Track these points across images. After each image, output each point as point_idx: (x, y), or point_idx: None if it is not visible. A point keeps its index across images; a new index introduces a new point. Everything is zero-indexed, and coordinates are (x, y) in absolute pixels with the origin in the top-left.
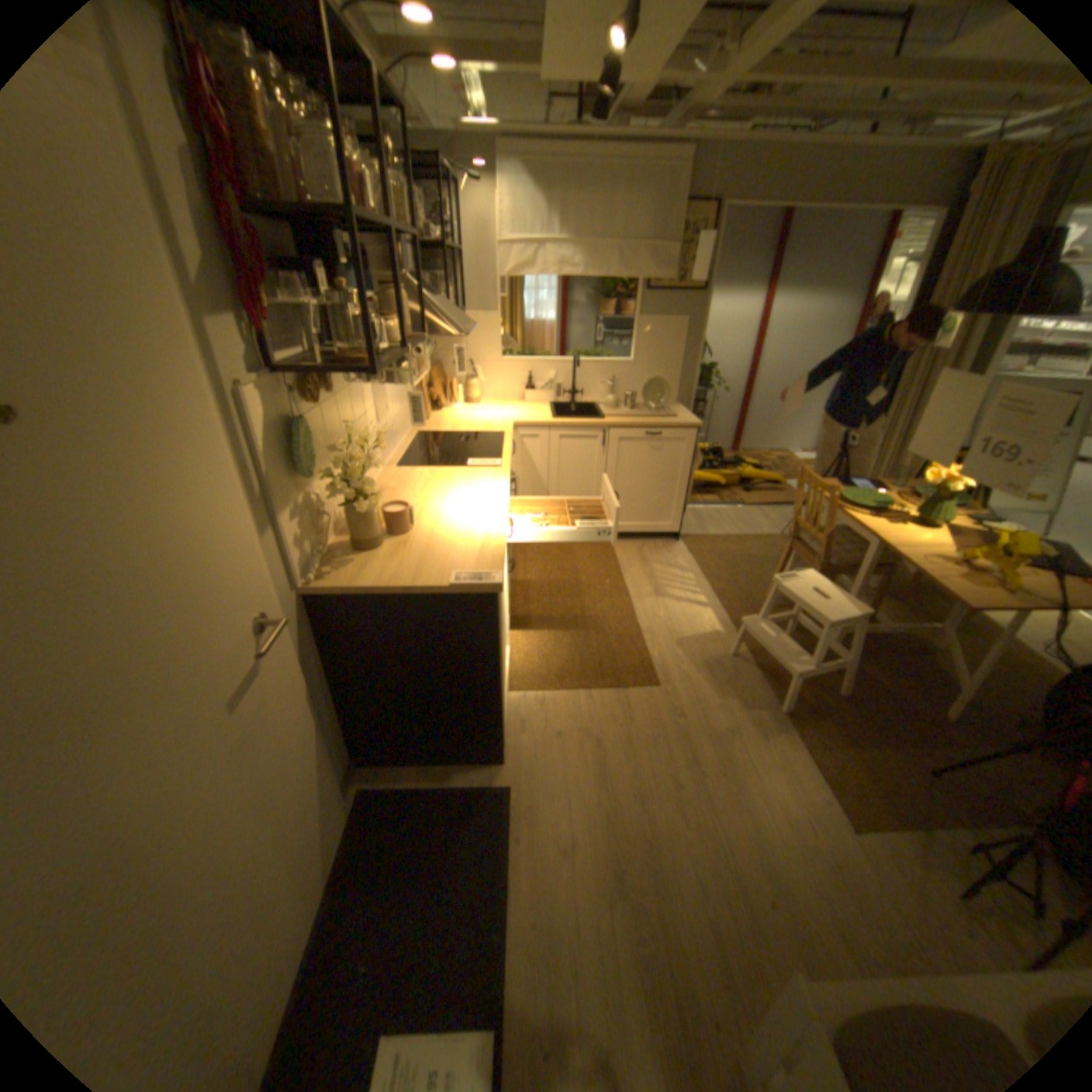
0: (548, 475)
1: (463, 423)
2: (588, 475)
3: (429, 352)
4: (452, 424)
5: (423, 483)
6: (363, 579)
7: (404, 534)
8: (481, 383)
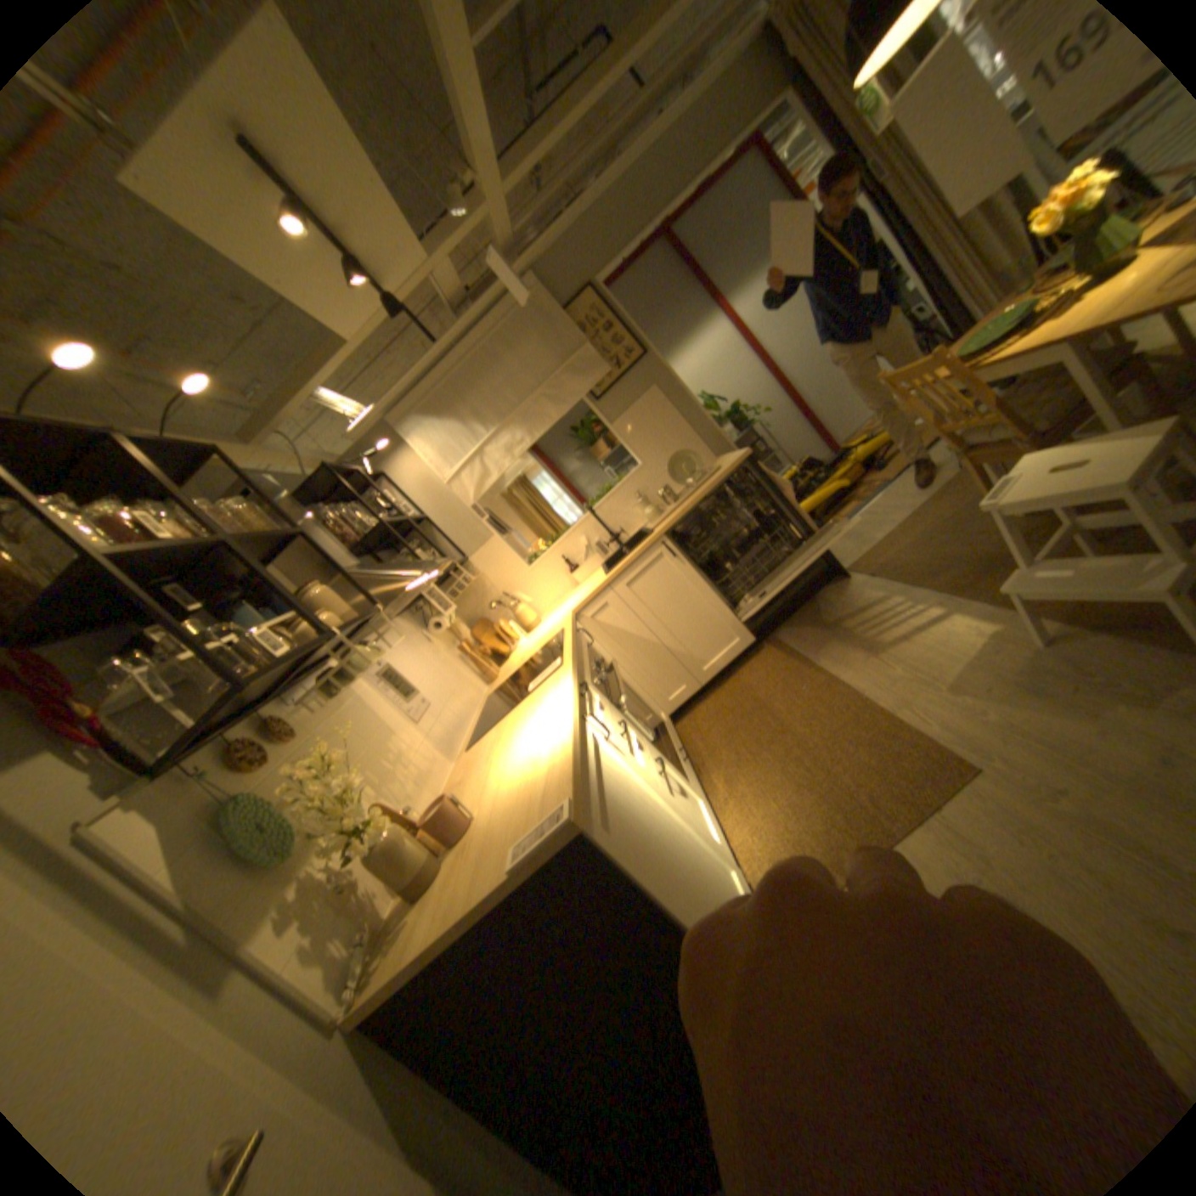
0: (651, 630)
1: (528, 652)
2: (689, 595)
3: (448, 617)
4: (519, 662)
5: (490, 749)
6: (412, 948)
7: (465, 834)
8: (532, 603)
